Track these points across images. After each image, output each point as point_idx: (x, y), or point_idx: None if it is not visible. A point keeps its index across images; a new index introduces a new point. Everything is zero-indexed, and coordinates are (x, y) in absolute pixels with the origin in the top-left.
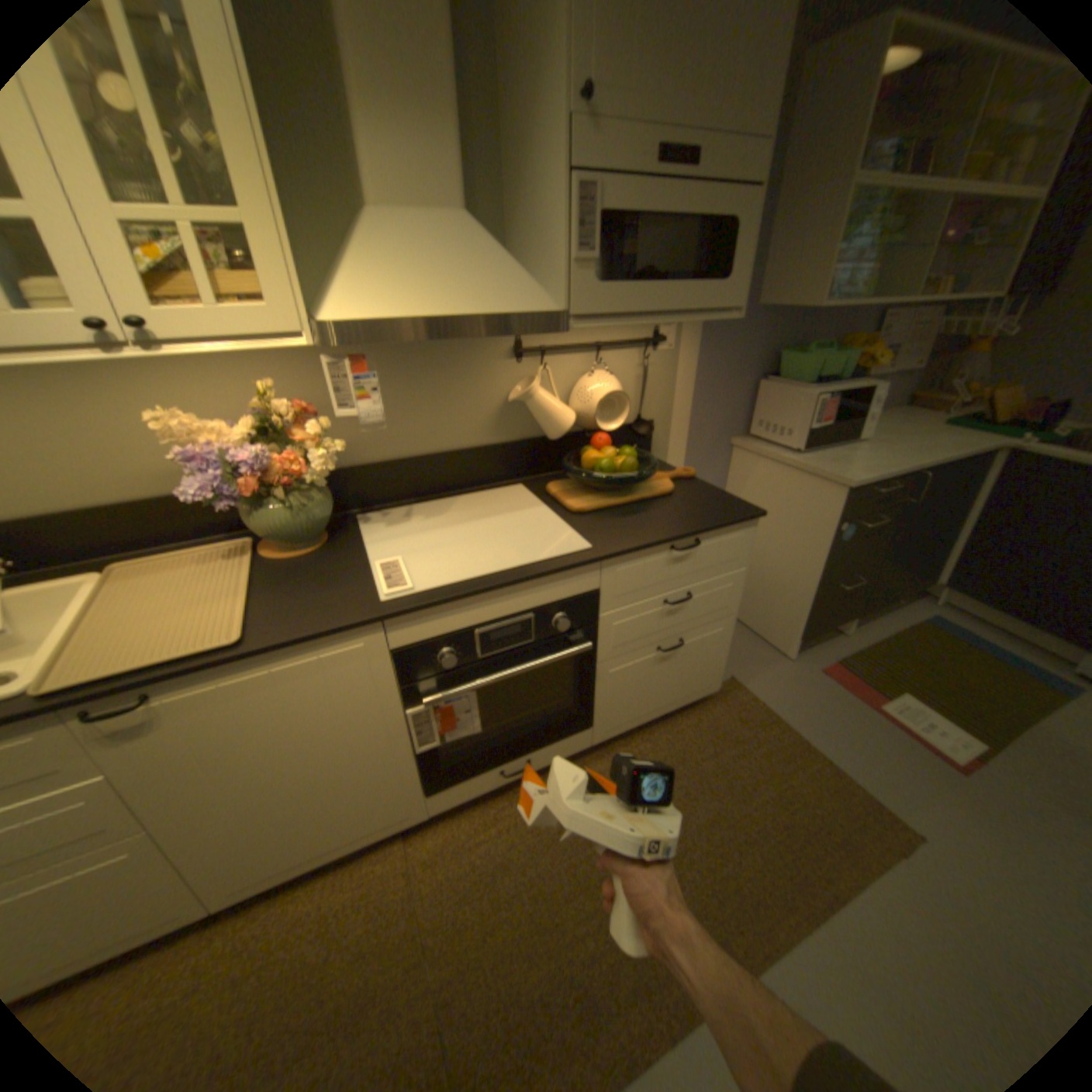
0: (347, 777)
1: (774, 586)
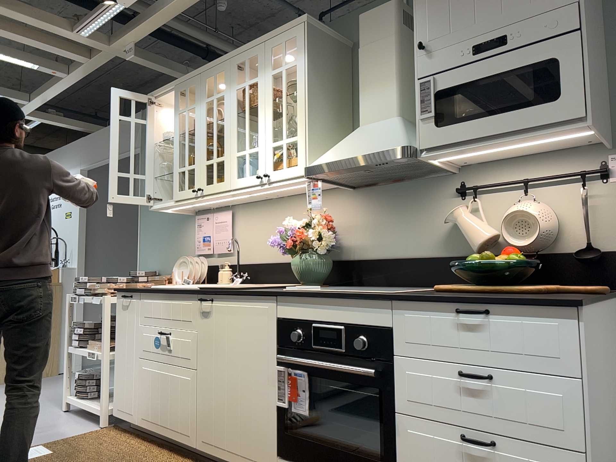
0: (249, 397)
1: None
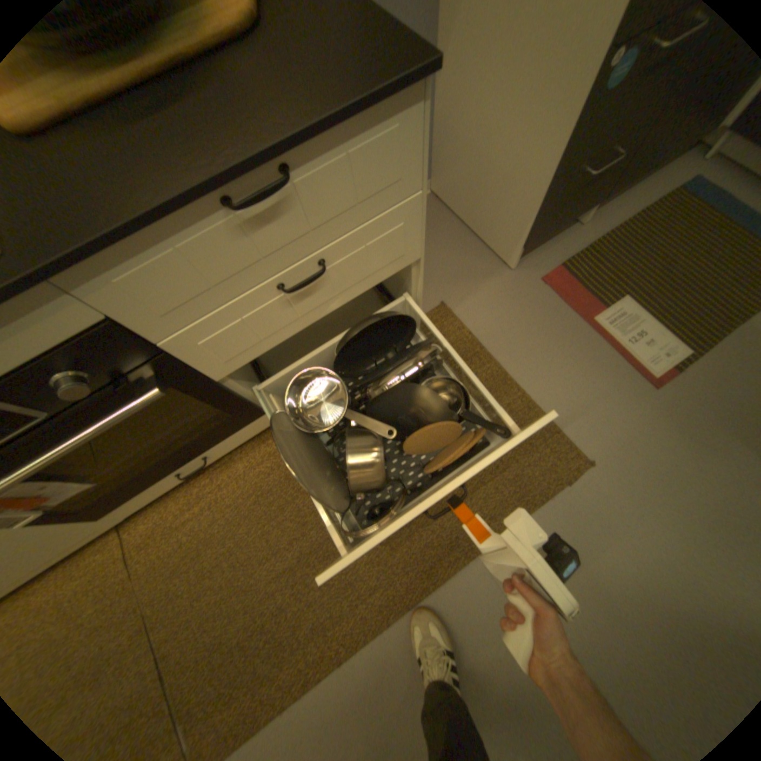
0: None
1: (498, 176)
